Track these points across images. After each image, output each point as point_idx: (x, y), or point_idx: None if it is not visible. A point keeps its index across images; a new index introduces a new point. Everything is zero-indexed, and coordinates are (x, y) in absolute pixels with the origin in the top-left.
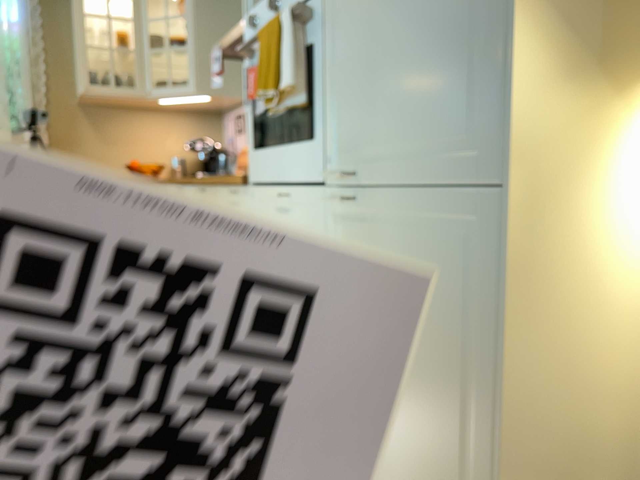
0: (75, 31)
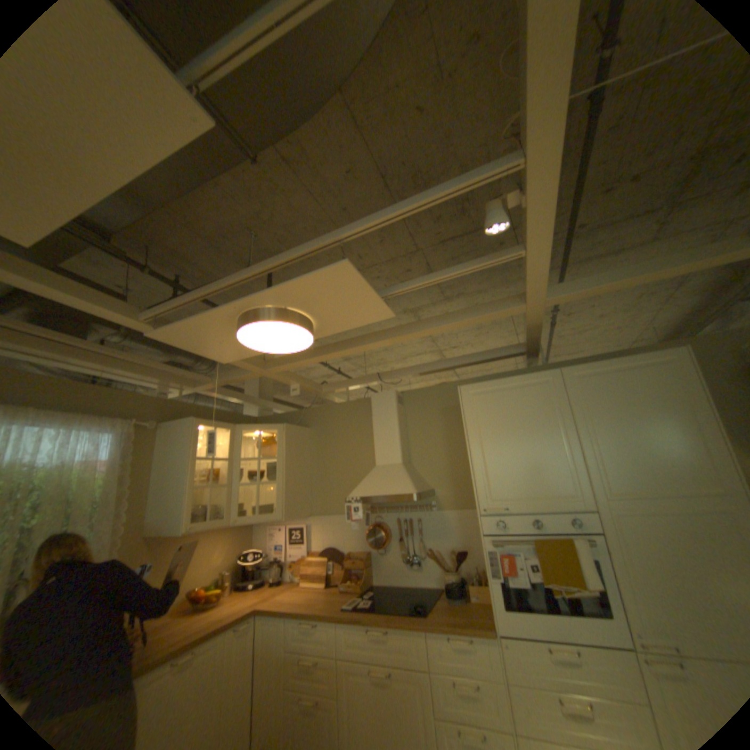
0: (187, 477)
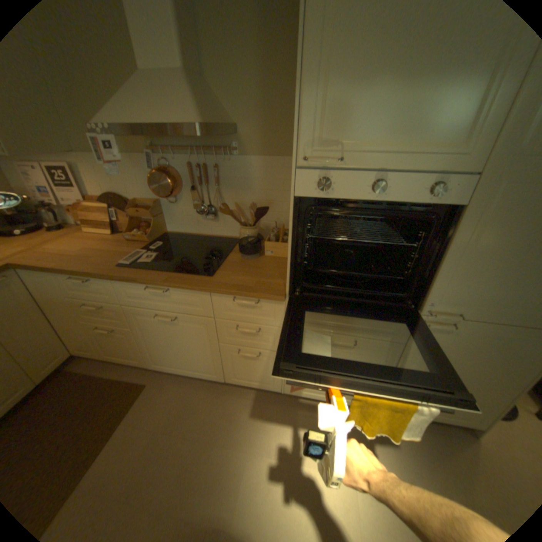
0: None
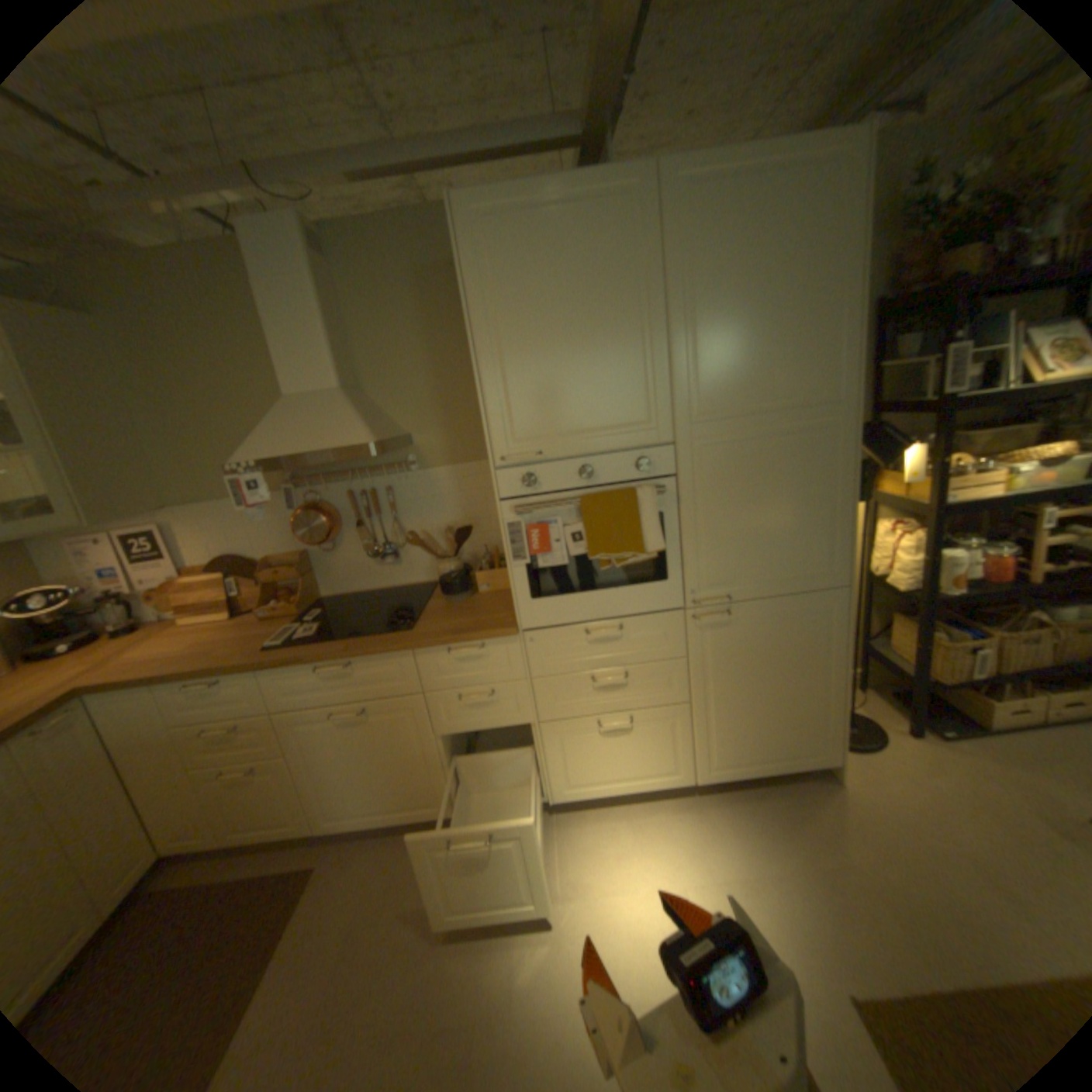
0: None
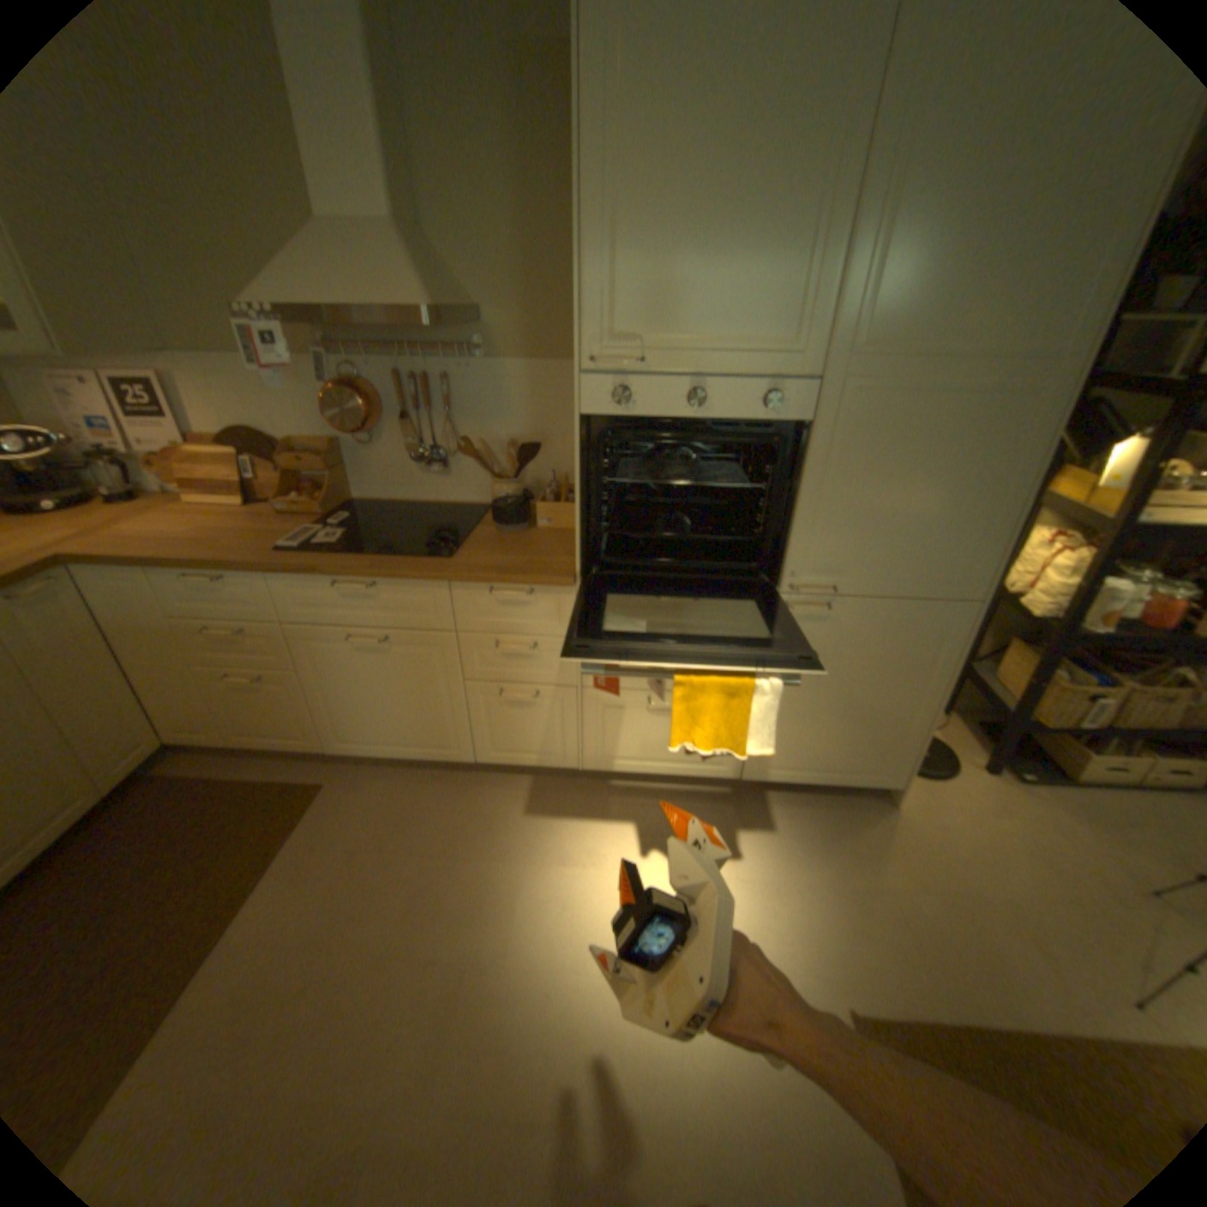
0: None
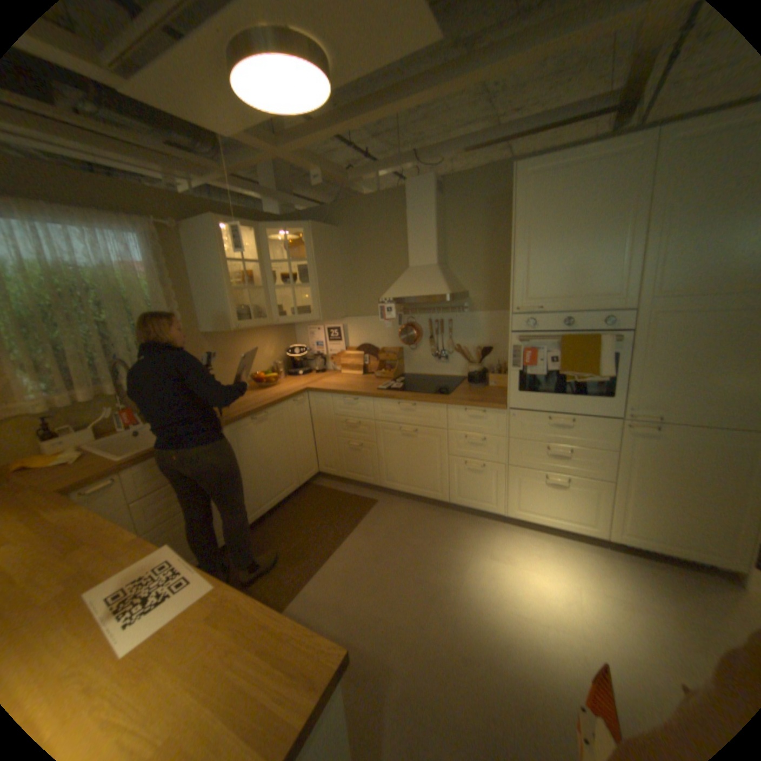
0: (222, 278)
